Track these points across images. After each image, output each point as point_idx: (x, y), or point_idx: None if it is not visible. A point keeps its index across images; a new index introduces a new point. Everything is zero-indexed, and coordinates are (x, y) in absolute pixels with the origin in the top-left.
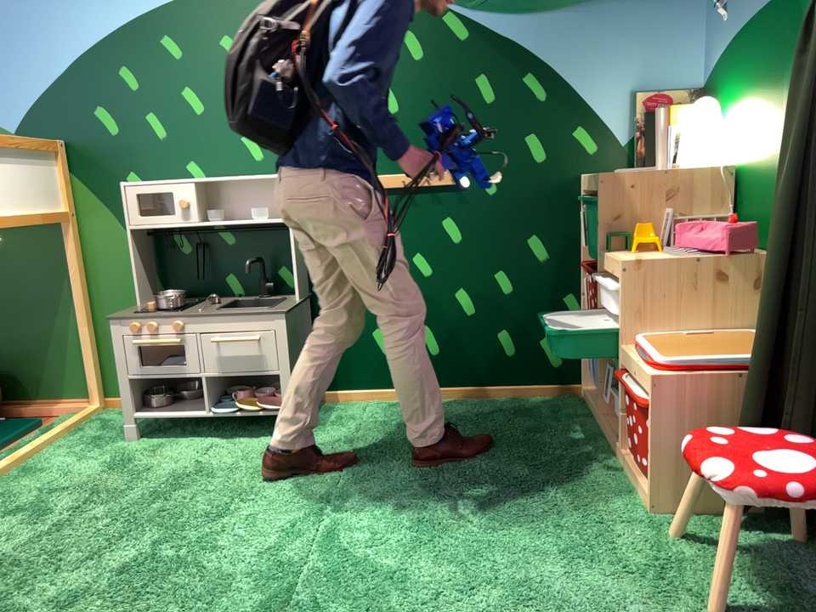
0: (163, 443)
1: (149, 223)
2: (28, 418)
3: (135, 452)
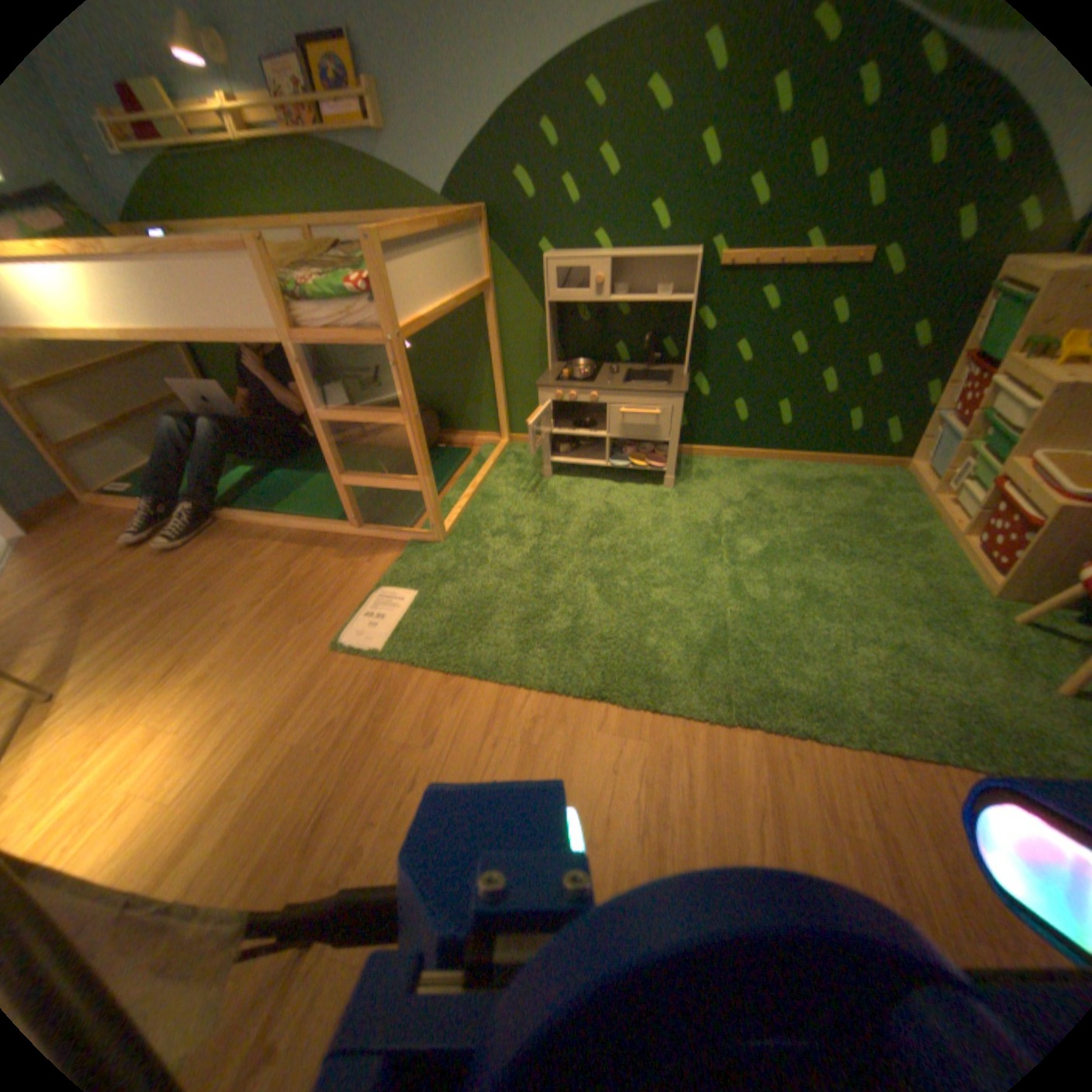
0: (569, 480)
1: (563, 294)
2: (455, 444)
3: (552, 486)
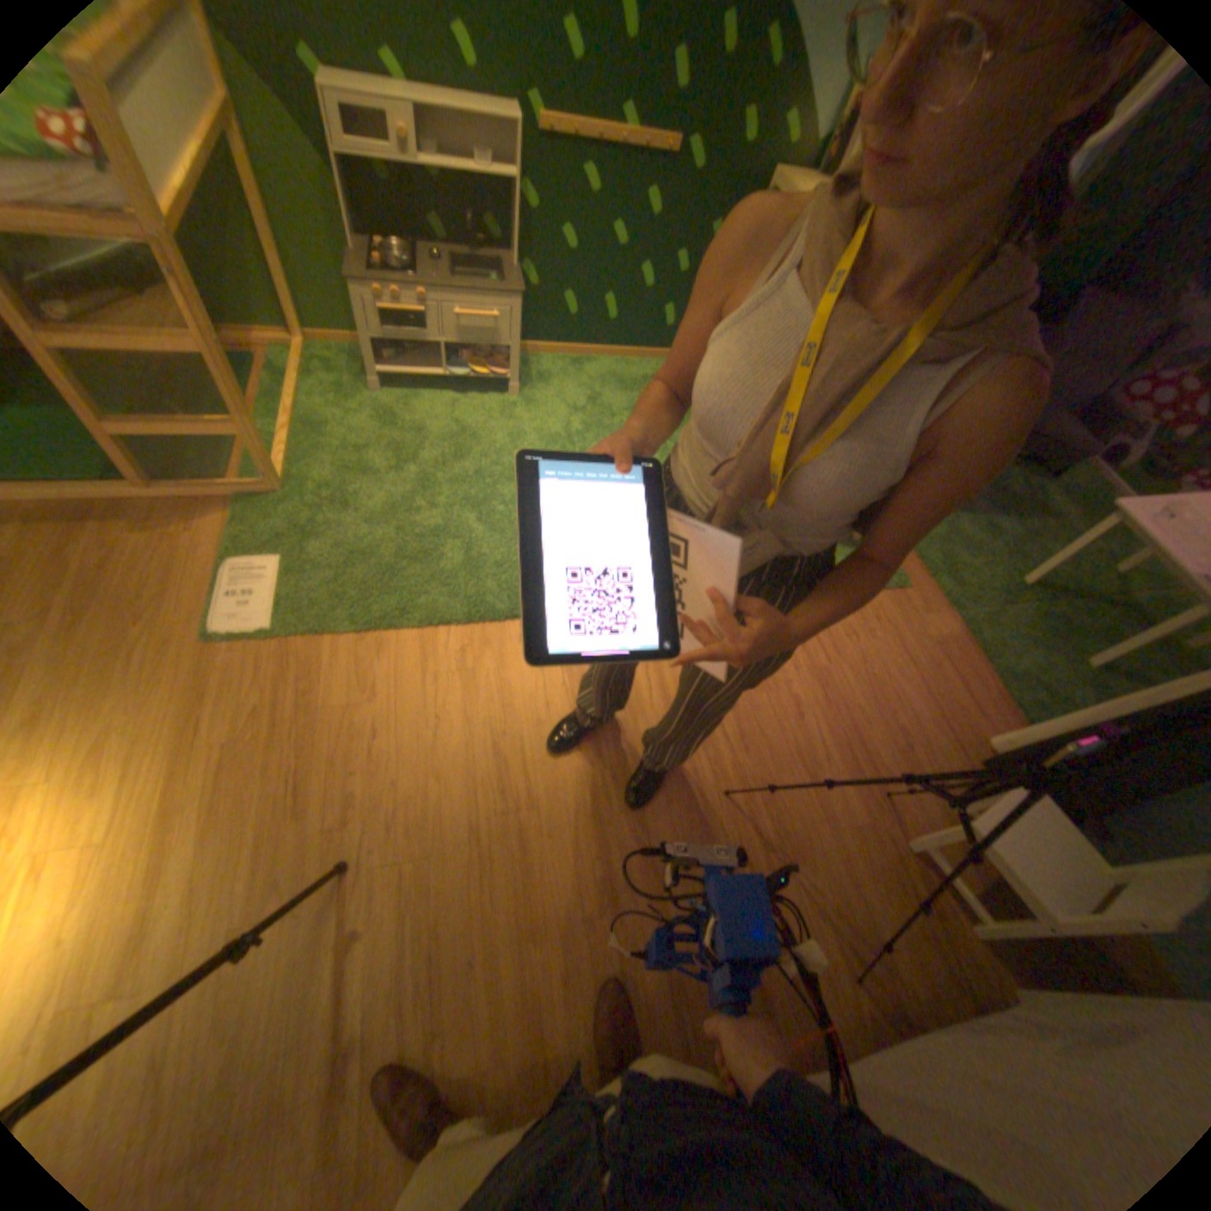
0: (407, 397)
1: (357, 152)
2: (226, 349)
3: (389, 407)
